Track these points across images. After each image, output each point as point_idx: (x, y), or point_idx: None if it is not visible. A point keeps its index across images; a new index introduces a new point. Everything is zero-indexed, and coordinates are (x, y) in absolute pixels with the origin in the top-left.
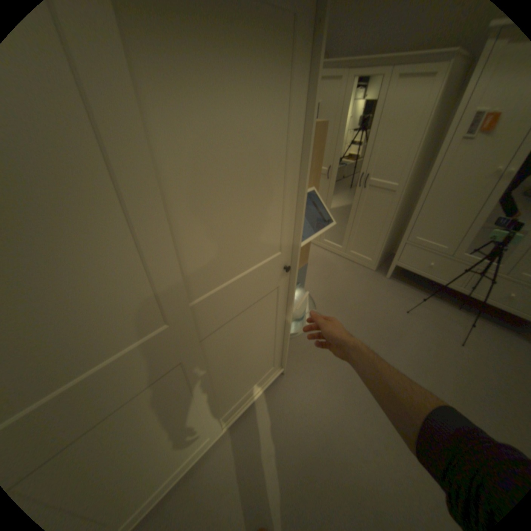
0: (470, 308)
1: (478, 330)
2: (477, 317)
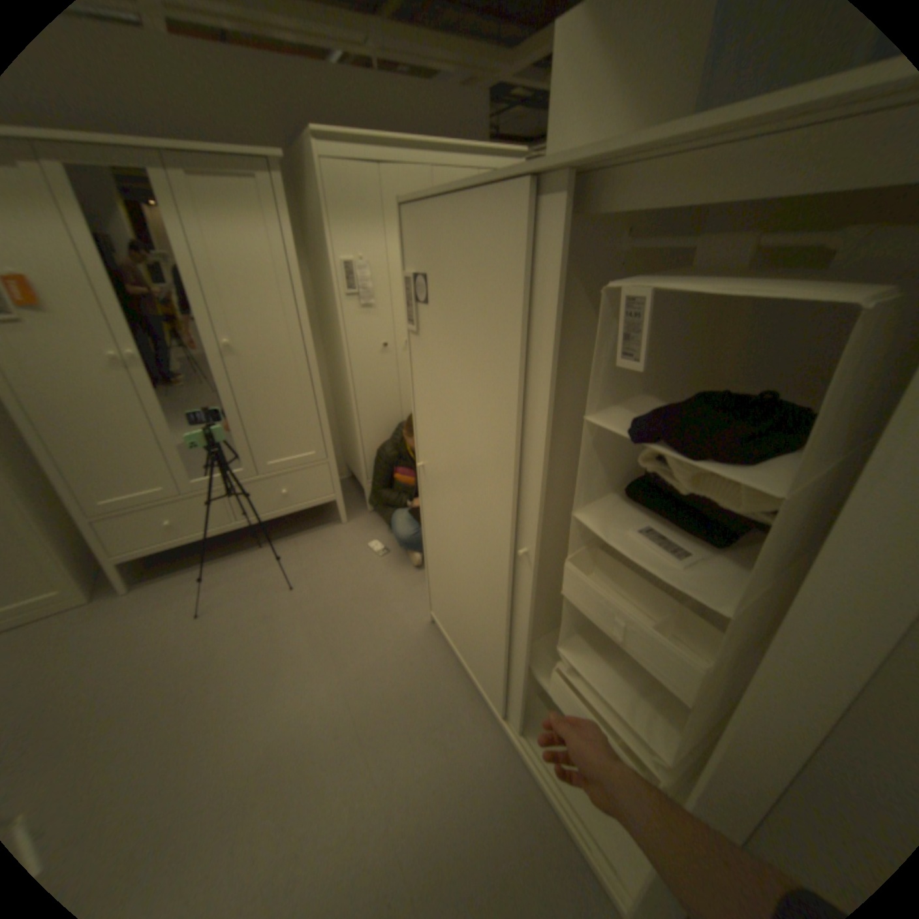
0: (269, 536)
1: (293, 555)
2: (283, 540)
